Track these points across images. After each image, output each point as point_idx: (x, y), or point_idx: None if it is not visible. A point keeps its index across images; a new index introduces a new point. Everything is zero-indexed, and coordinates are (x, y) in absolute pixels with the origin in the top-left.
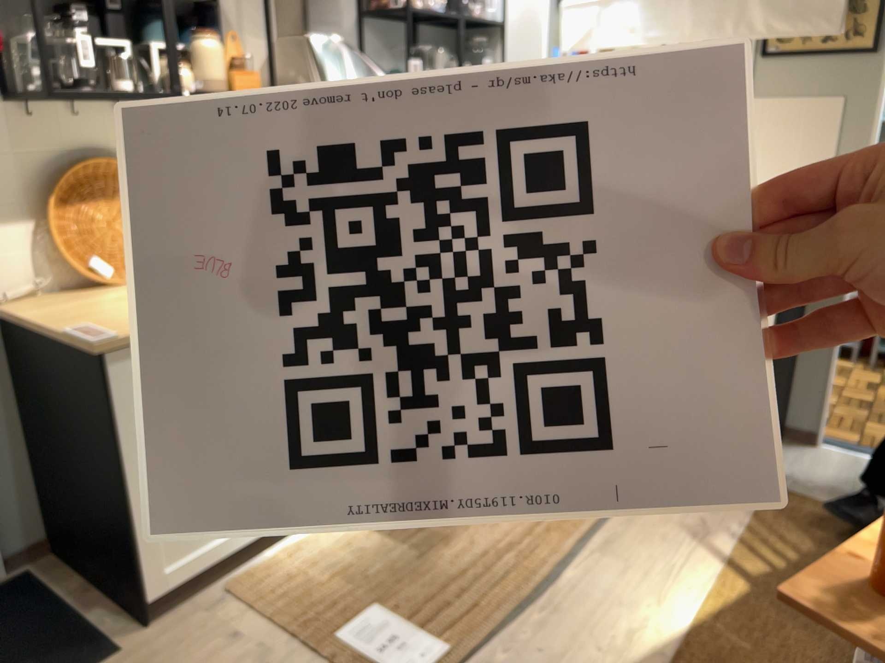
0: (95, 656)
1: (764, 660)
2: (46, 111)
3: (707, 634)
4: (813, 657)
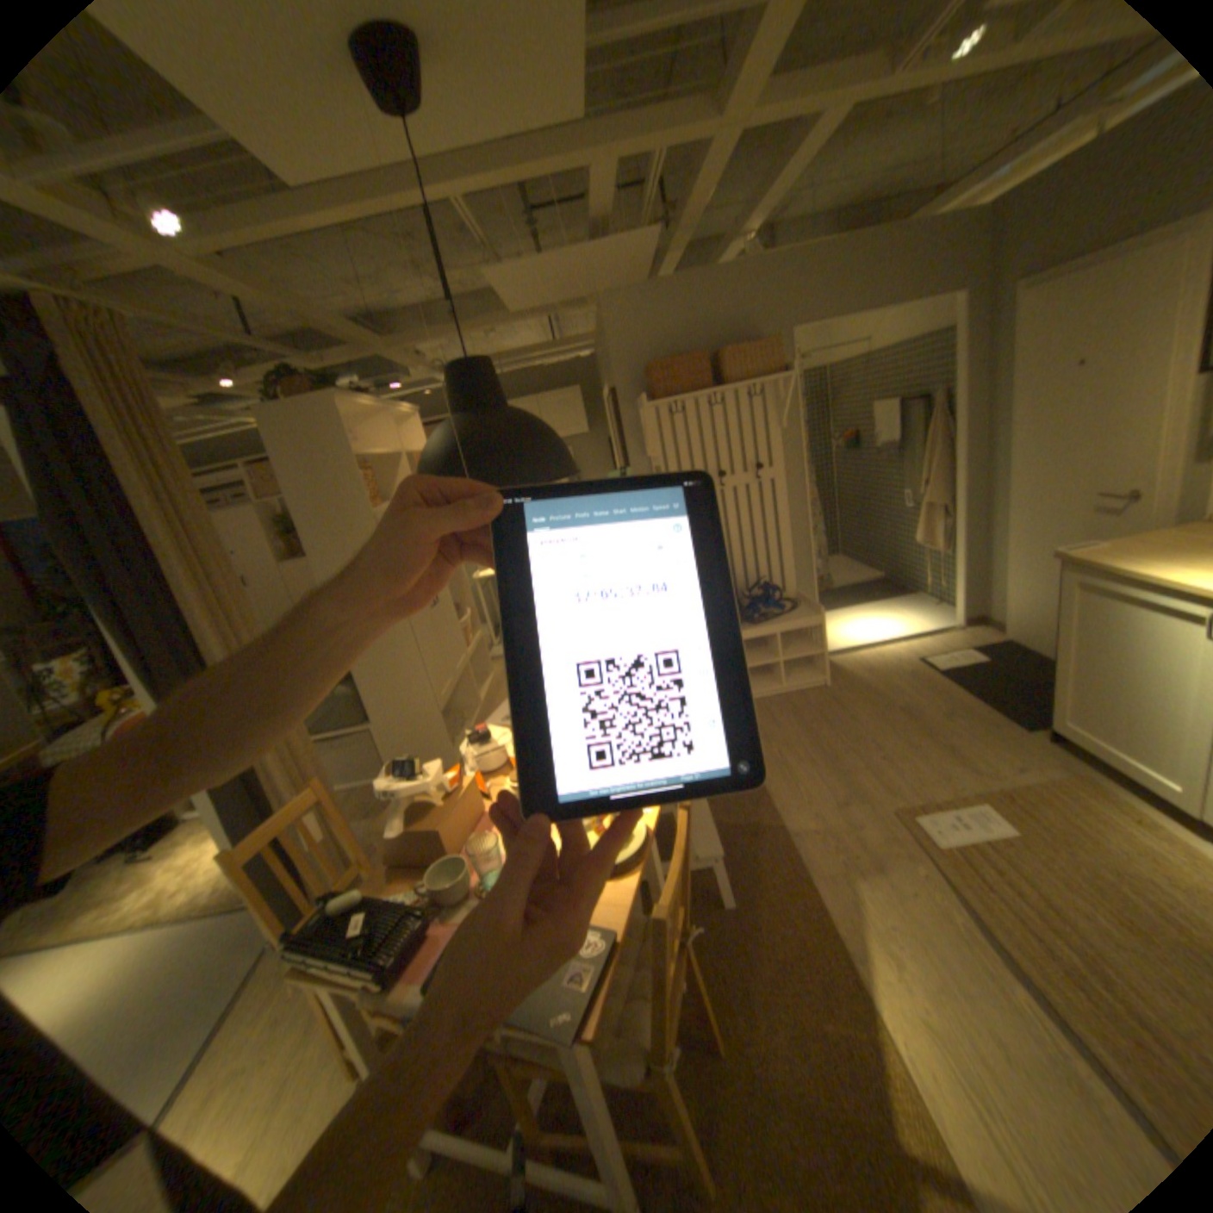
0: (1030, 724)
1: (811, 1024)
2: None
3: (866, 1018)
4: (781, 1047)
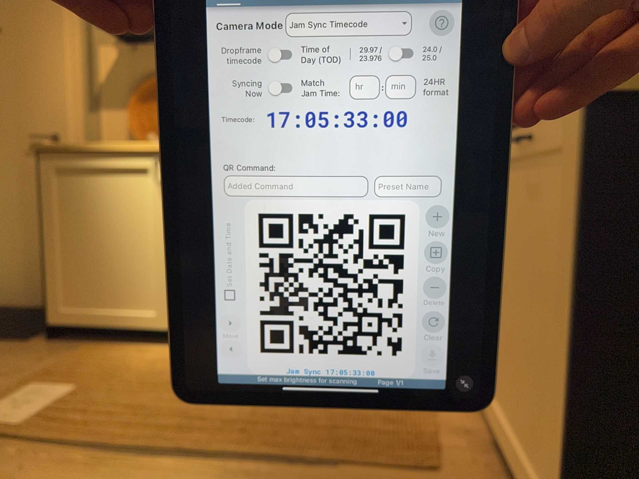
0: (17, 338)
1: None
2: (145, 48)
3: None
4: None
